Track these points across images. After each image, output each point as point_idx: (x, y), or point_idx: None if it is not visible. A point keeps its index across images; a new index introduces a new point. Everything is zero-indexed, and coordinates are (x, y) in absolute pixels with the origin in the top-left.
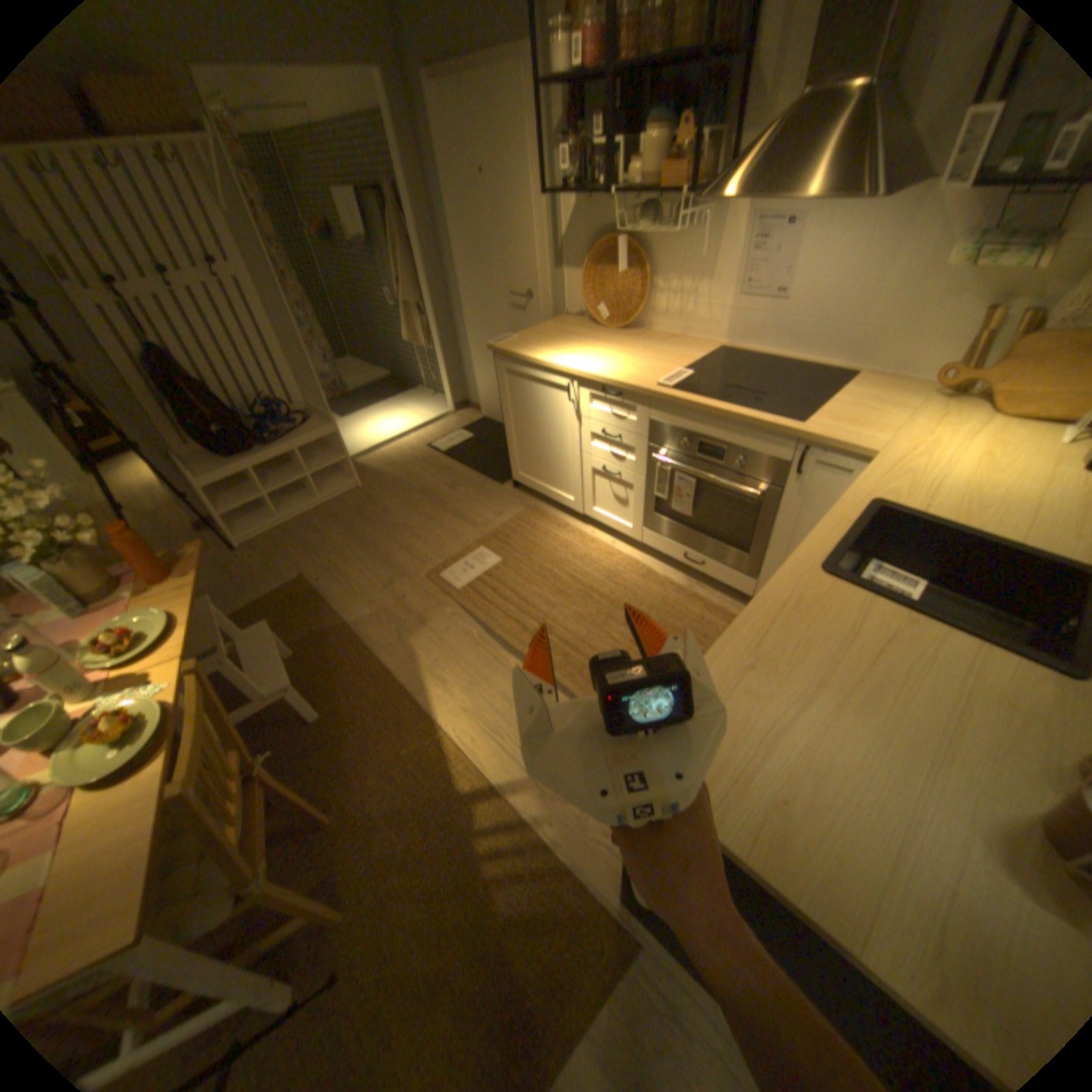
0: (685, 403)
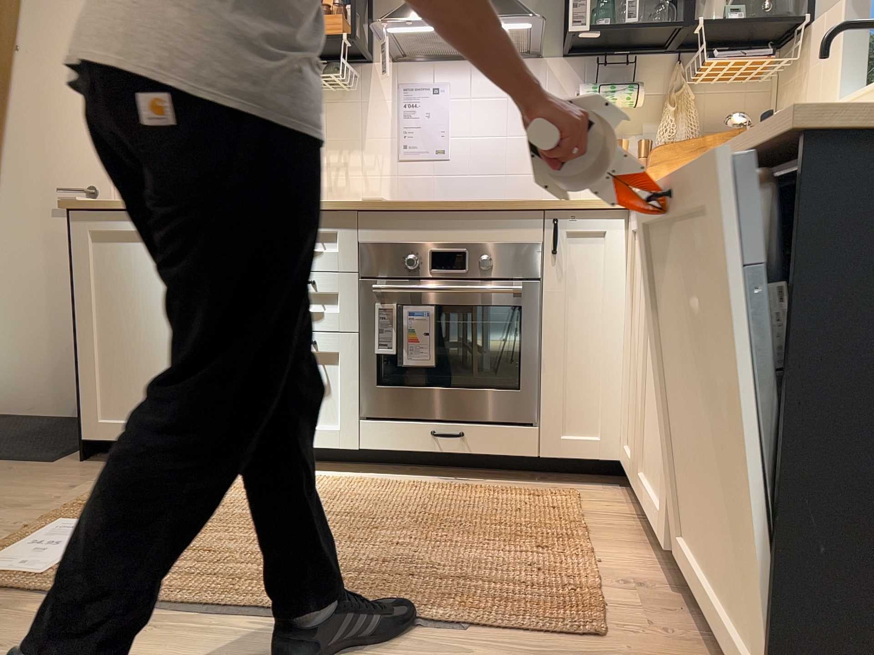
0: (409, 206)
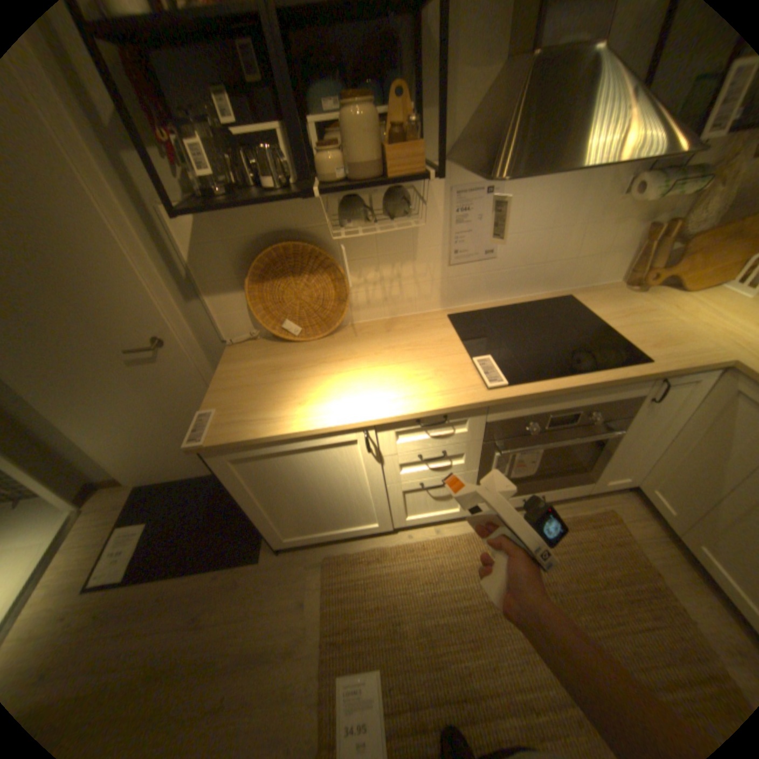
0: (541, 394)
